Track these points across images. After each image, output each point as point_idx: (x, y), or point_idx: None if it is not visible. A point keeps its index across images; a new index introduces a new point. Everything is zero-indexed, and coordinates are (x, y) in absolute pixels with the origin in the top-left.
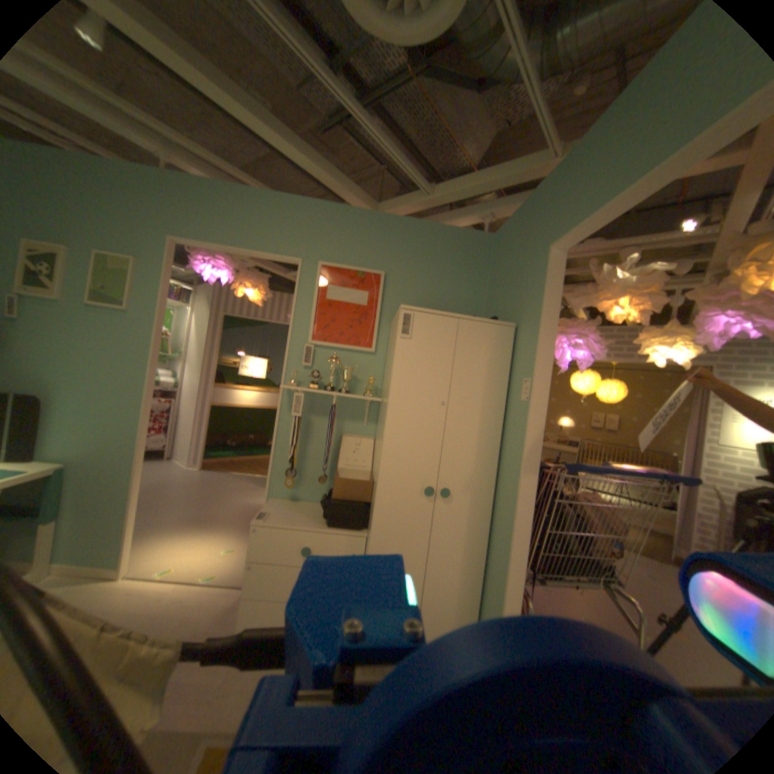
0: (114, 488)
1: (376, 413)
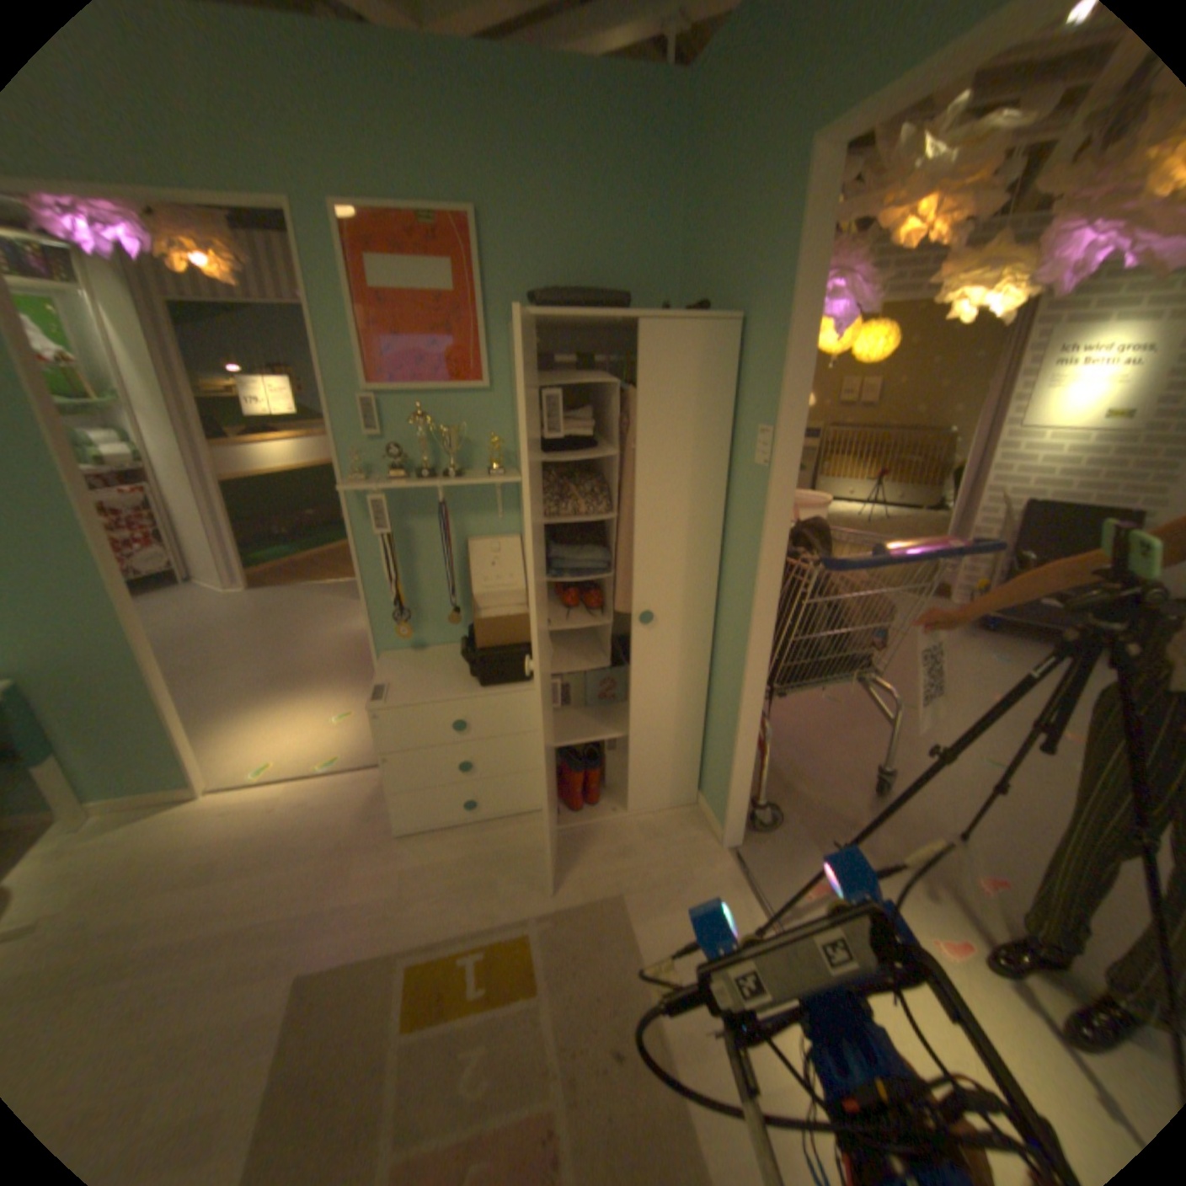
0: (122, 689)
1: (516, 492)
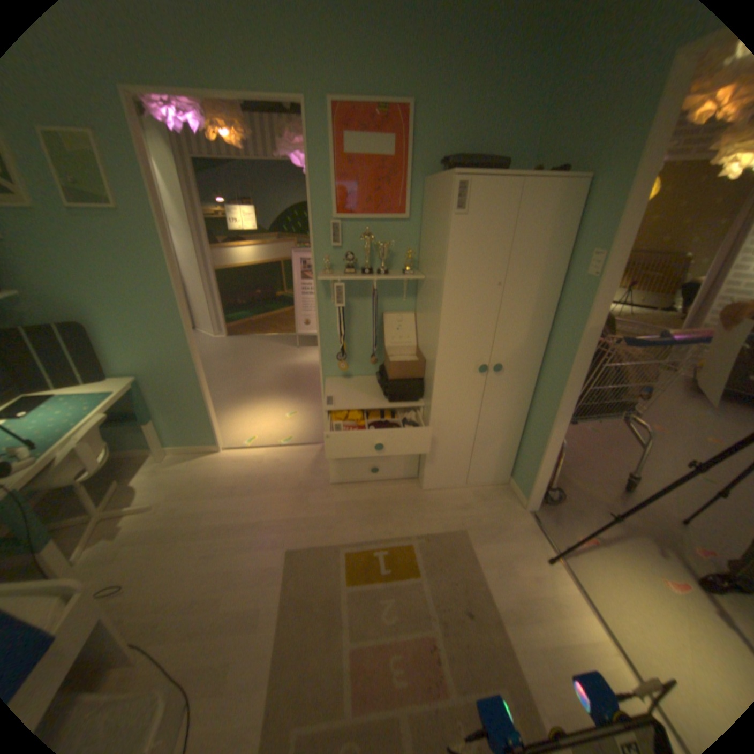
0: (187, 387)
1: (415, 286)
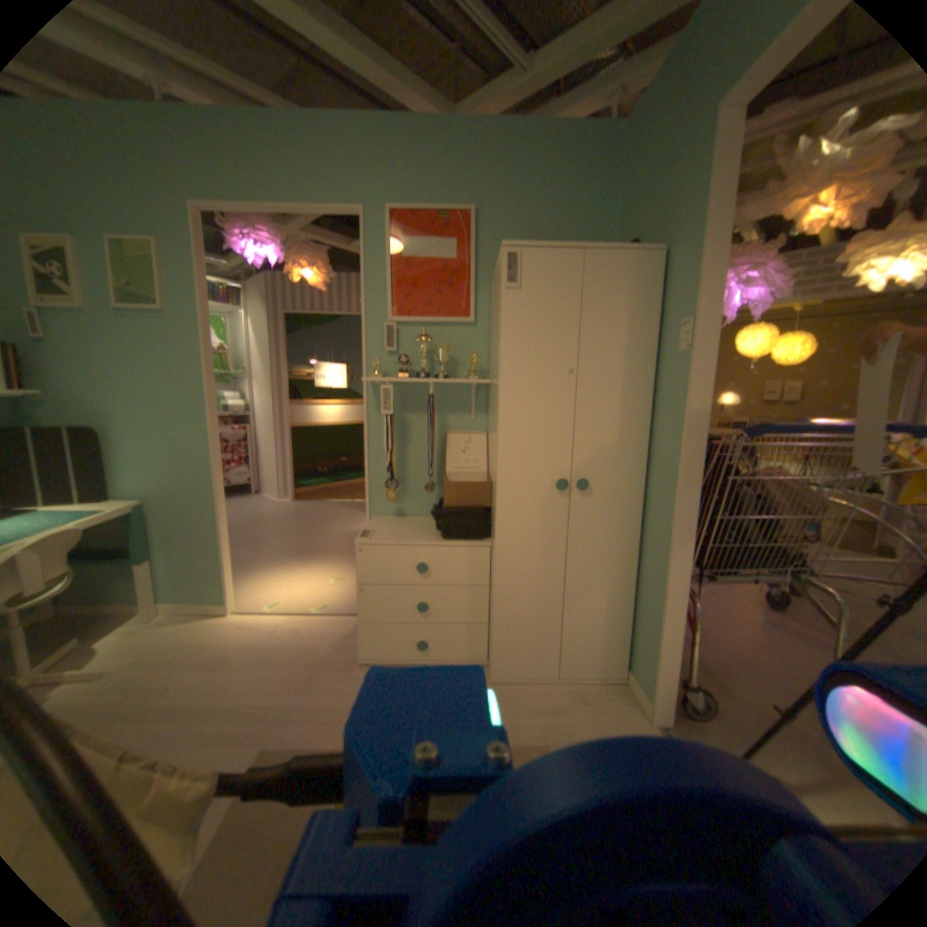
0: (201, 519)
1: (486, 400)
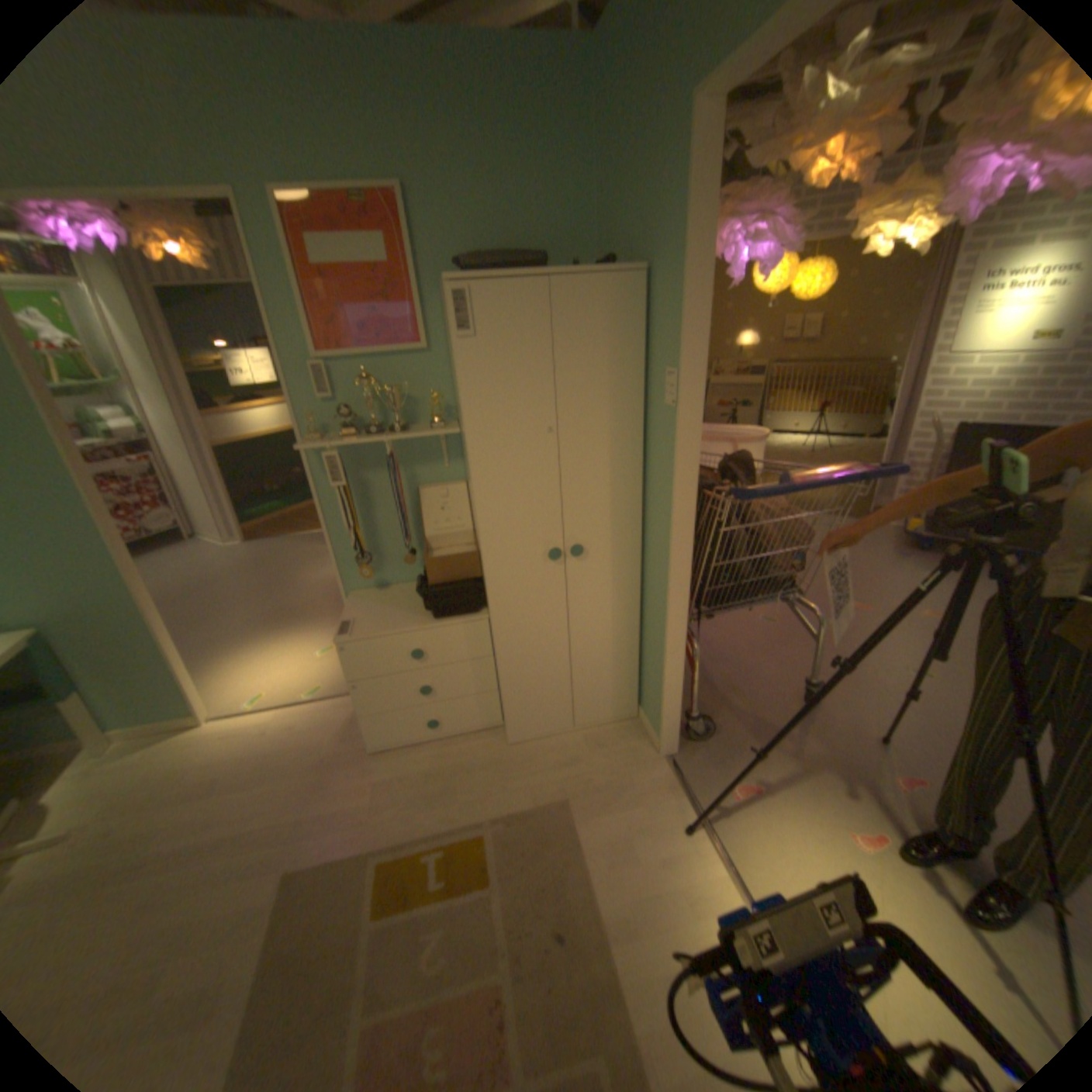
0: (127, 632)
1: (459, 443)
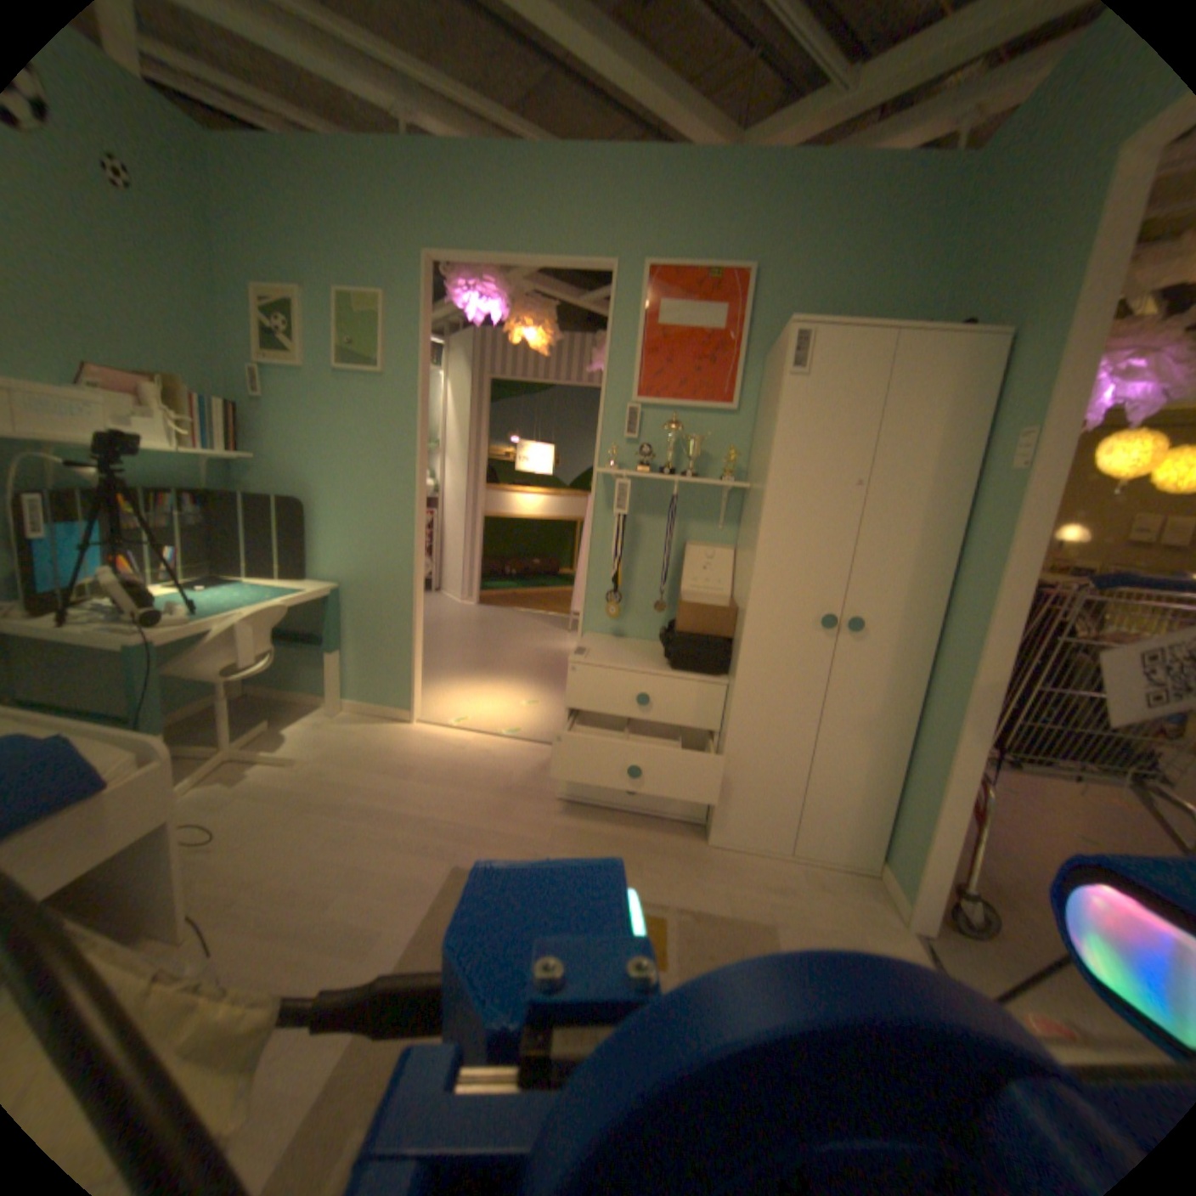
0: (396, 613)
1: (739, 508)
